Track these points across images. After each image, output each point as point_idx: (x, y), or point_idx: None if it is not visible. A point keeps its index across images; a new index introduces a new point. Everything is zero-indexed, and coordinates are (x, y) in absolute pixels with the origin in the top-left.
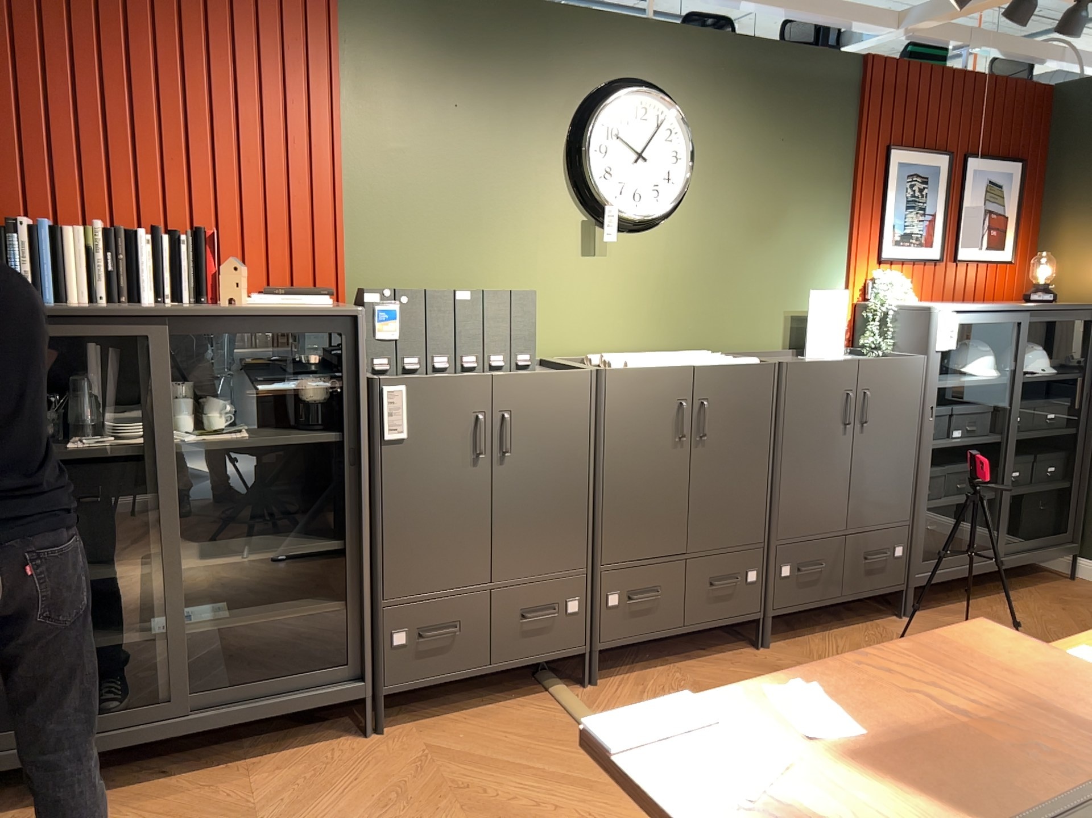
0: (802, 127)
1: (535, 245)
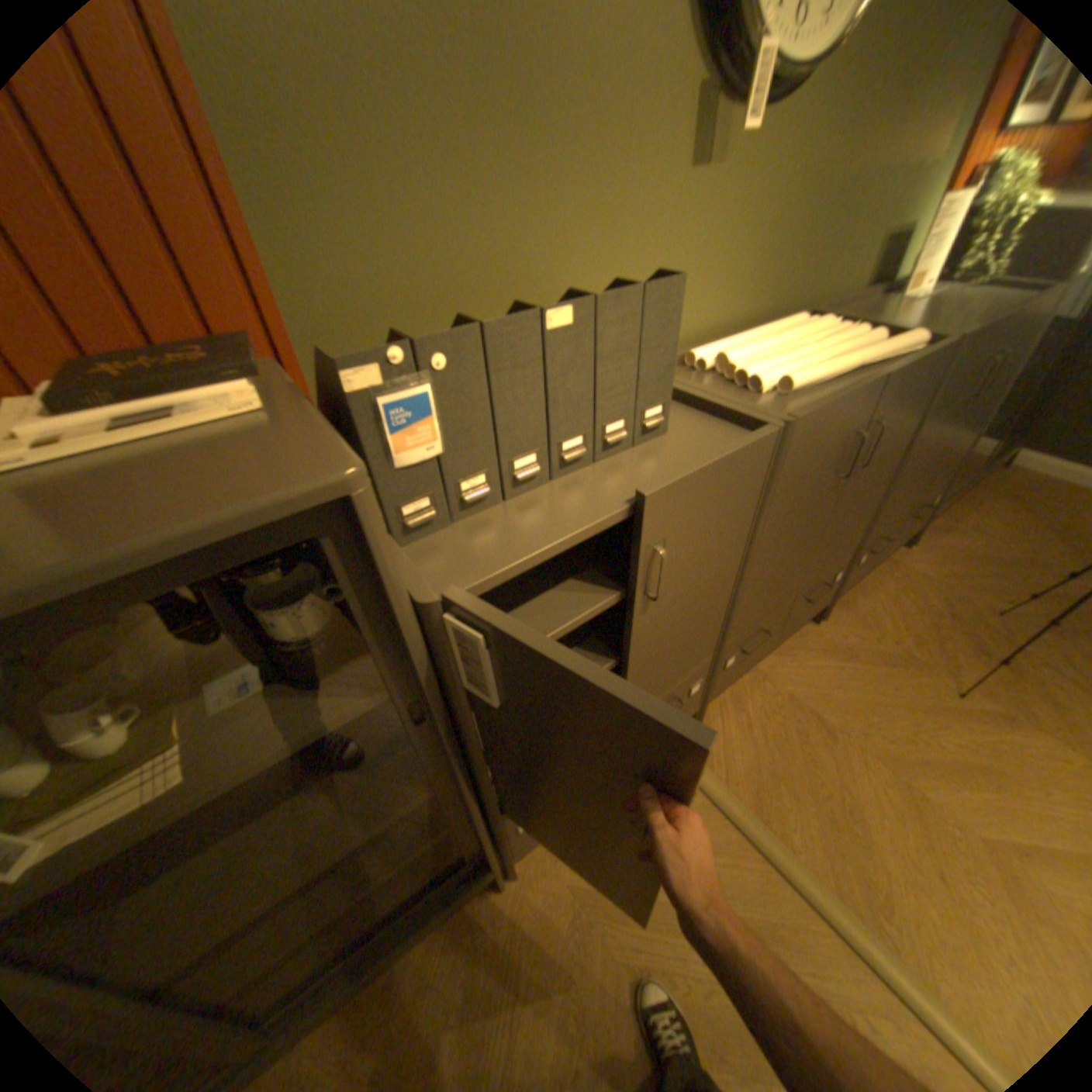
0: None
1: (624, 151)
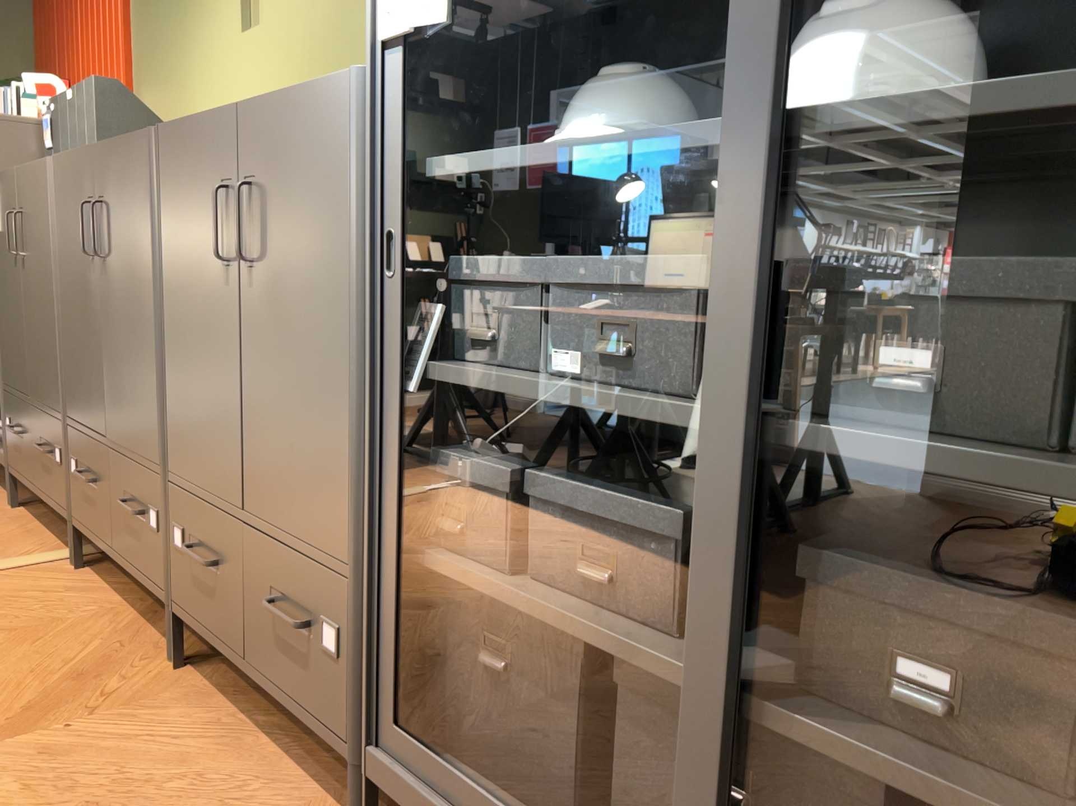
0: None
1: (212, 36)
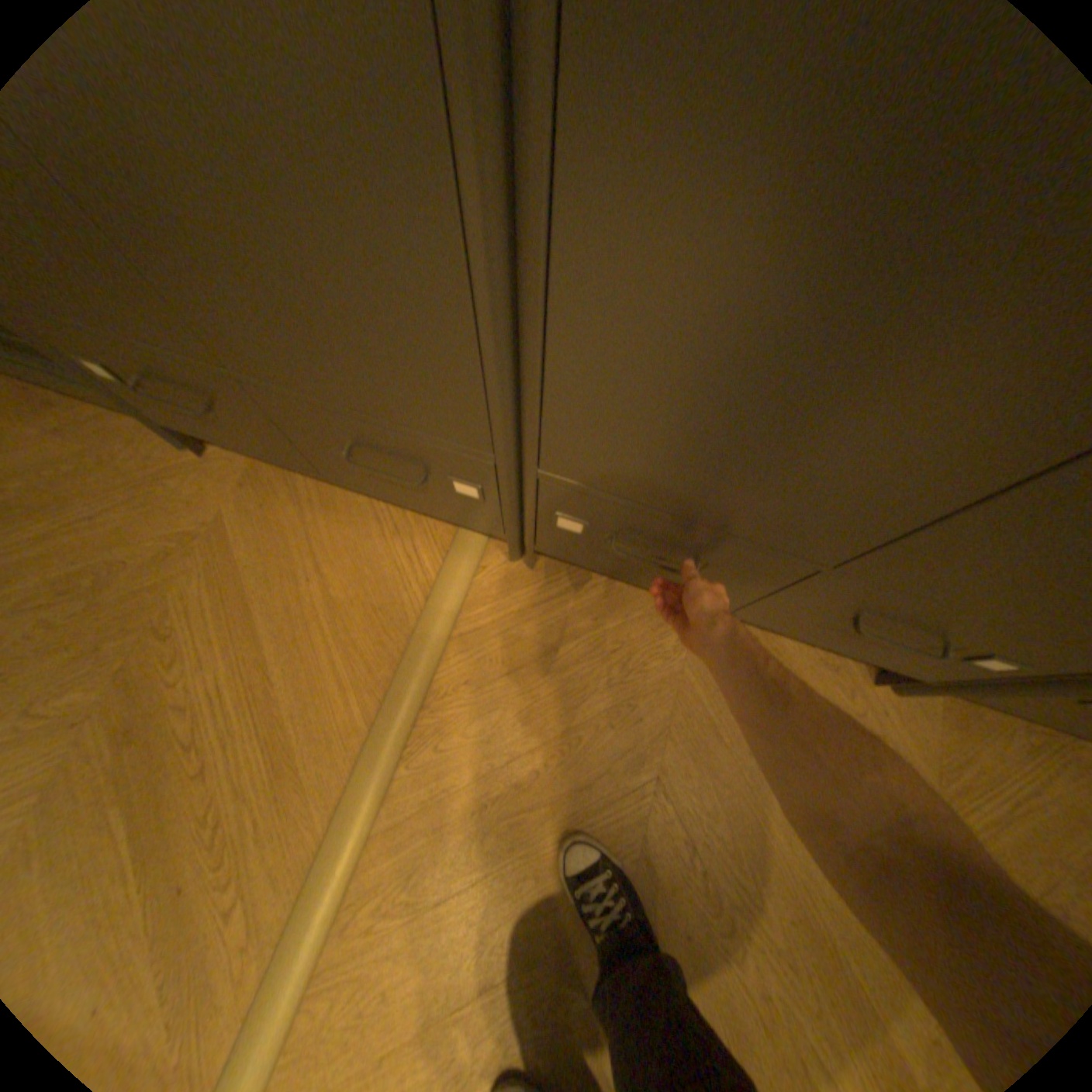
0: None
1: None
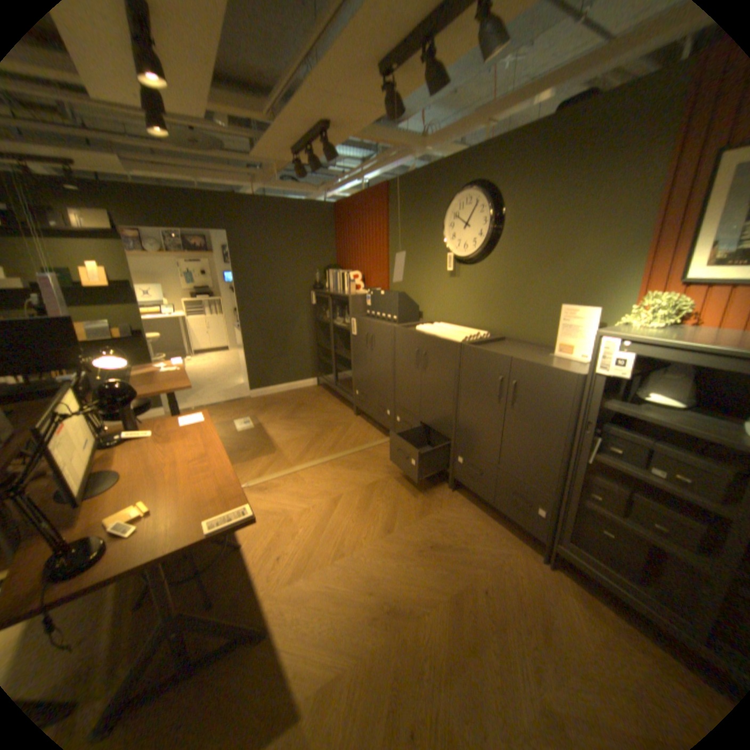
0: (597, 167)
1: (434, 273)
